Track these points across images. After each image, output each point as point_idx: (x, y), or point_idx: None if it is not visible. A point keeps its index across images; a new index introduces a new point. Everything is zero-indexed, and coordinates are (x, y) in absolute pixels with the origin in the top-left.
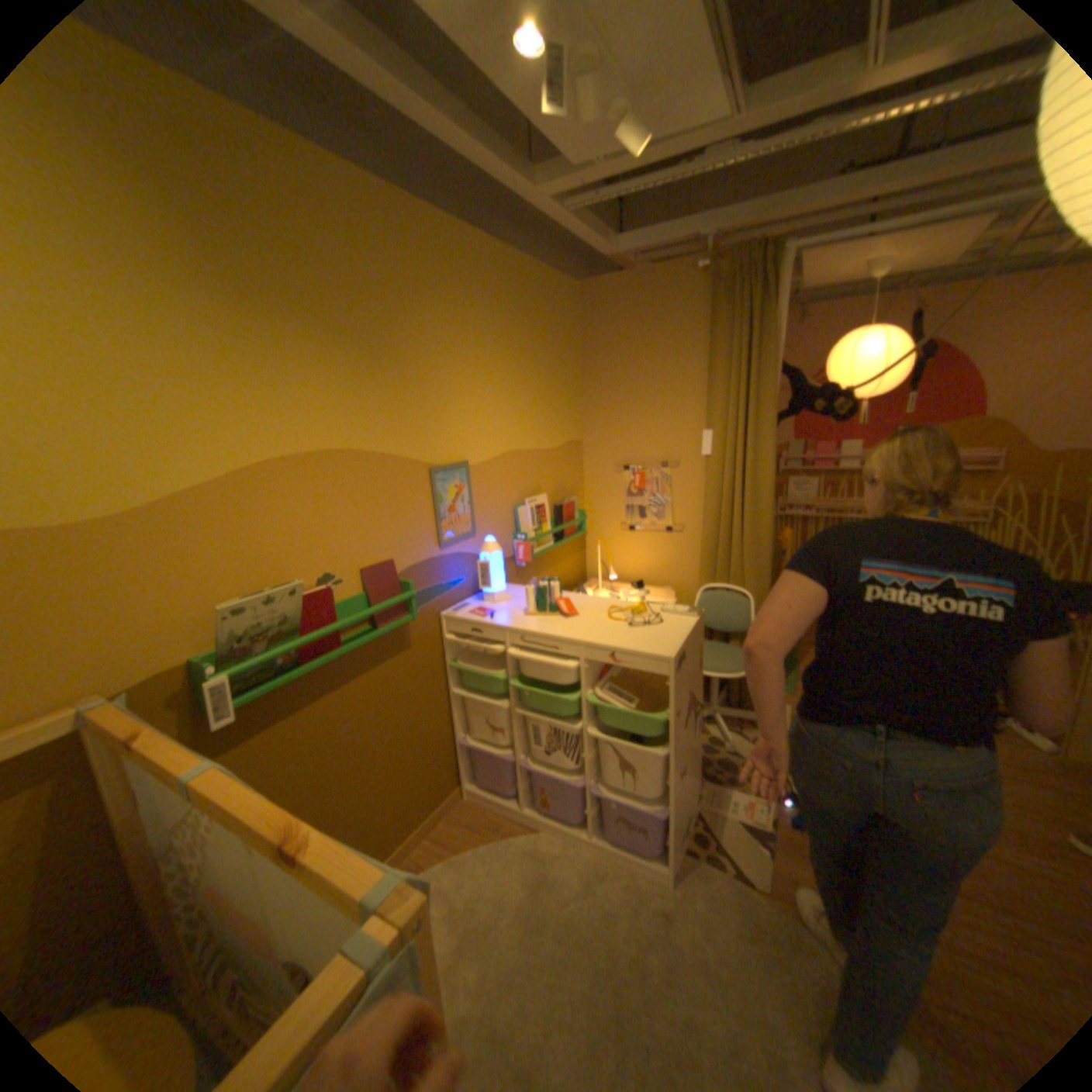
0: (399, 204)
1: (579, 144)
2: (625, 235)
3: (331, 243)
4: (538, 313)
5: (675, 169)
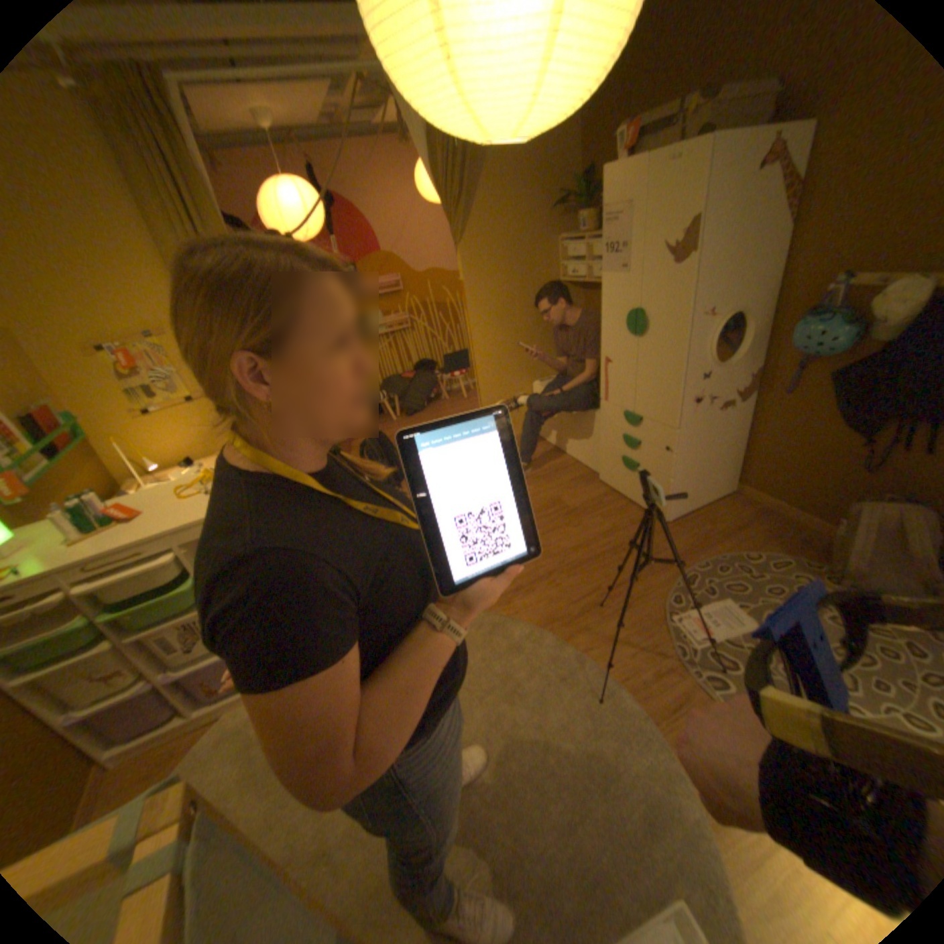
0: None
1: None
2: None
3: None
4: None
5: None
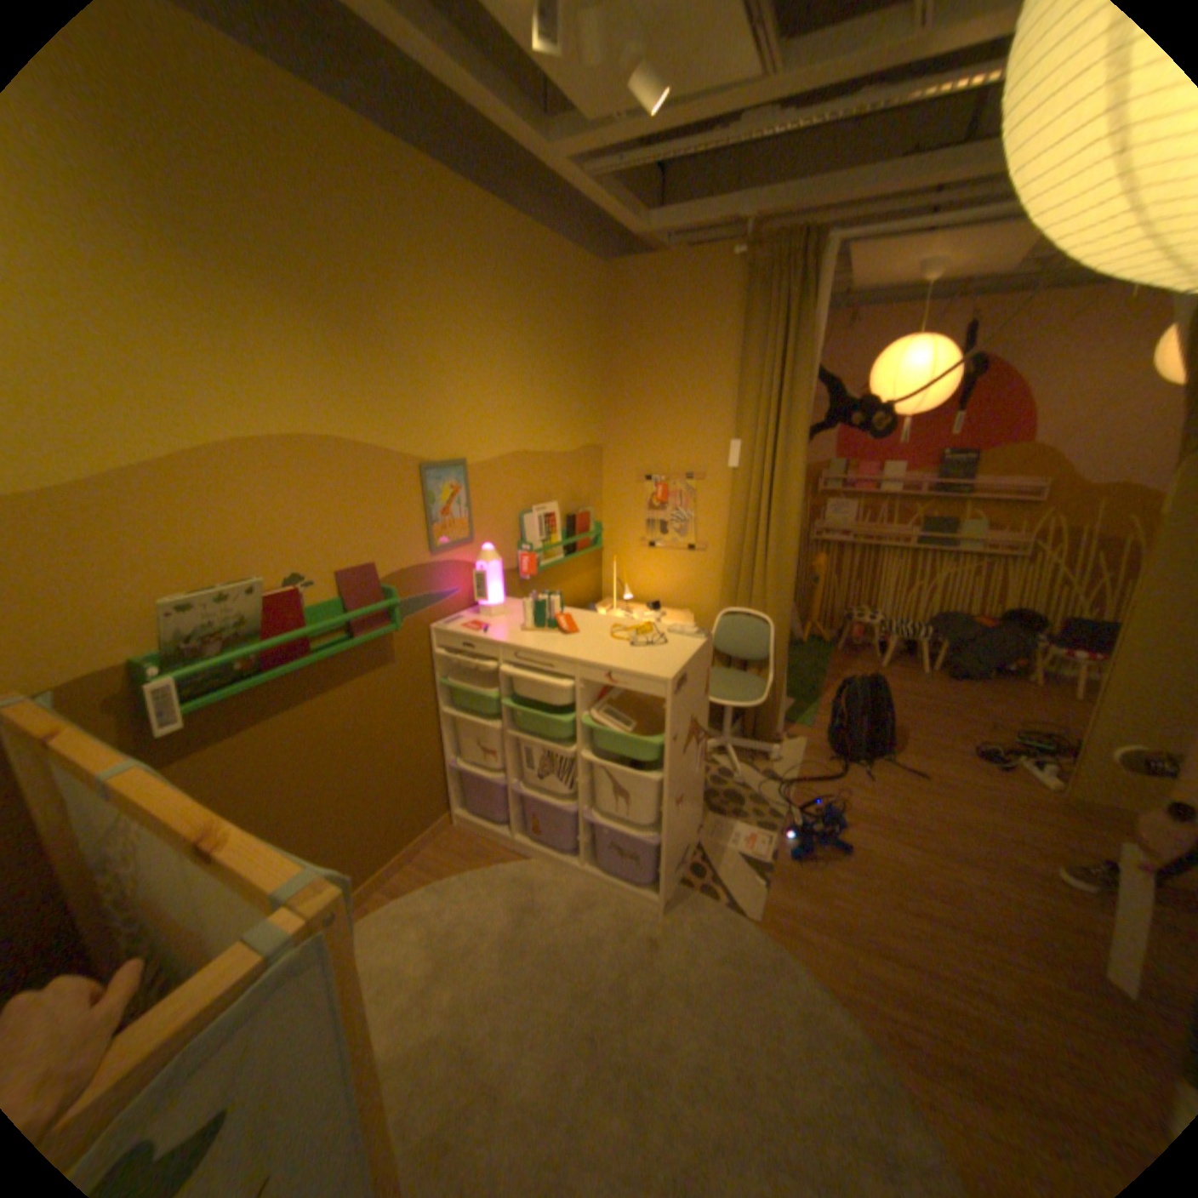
0: (386, 153)
1: (596, 97)
2: (657, 212)
3: (301, 192)
4: (554, 297)
5: (707, 136)
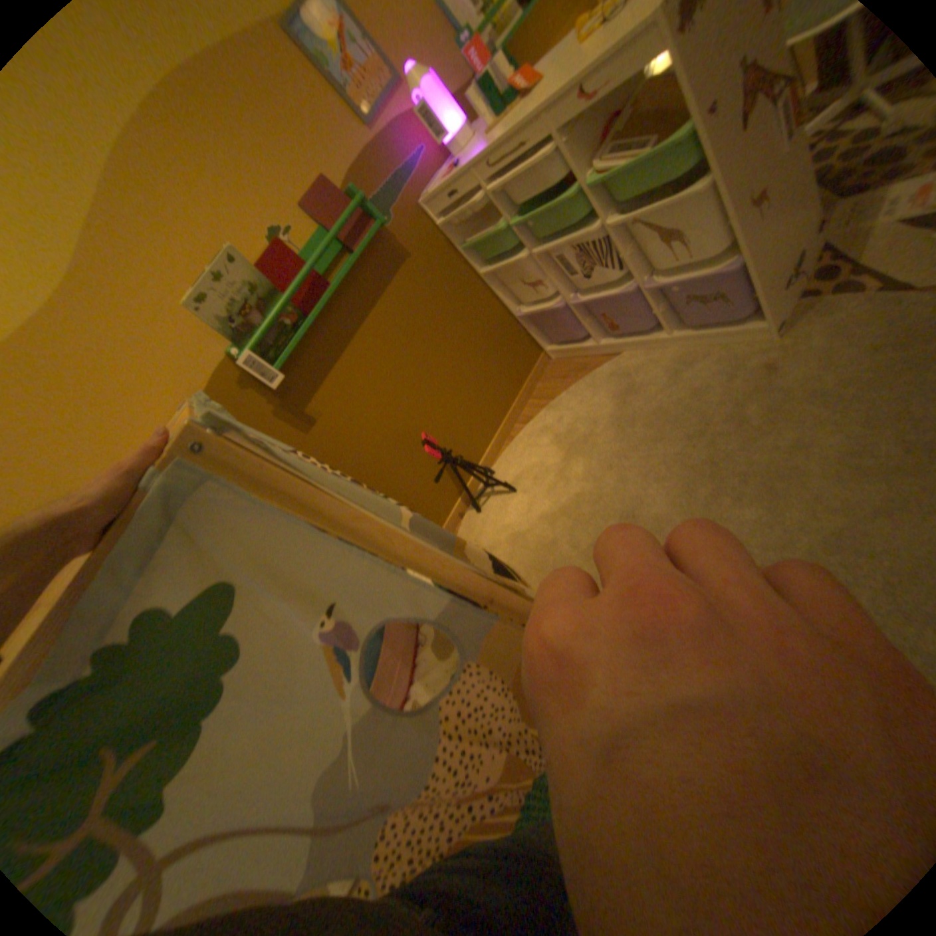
0: None
1: None
2: None
3: None
4: None
5: None
